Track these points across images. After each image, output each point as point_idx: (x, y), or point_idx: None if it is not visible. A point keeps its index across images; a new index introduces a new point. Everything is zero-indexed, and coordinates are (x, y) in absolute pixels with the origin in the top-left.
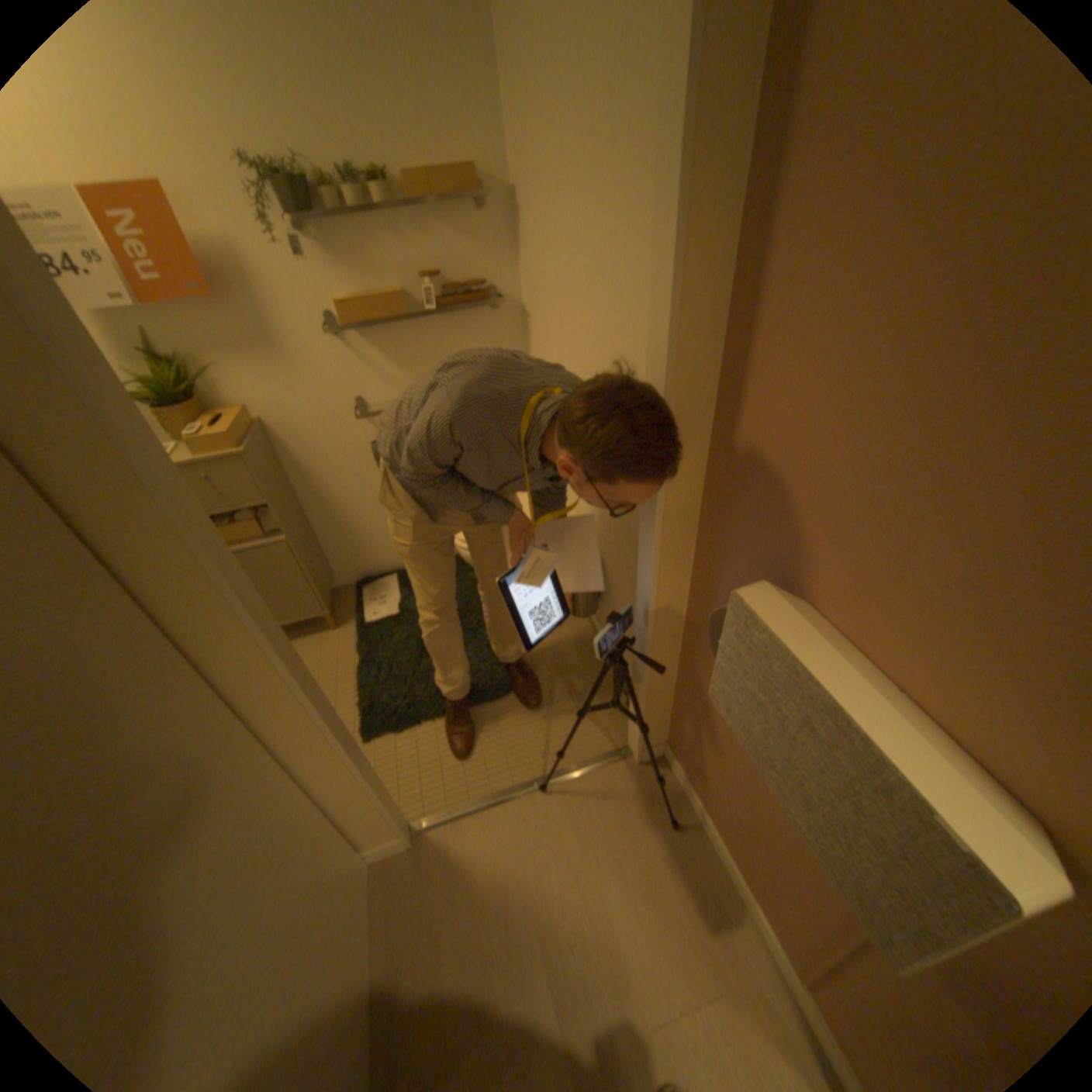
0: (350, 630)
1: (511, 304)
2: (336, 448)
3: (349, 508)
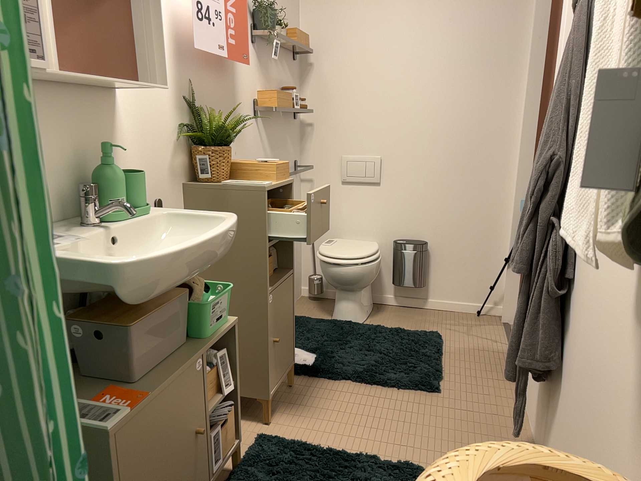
0: (305, 377)
1: (299, 123)
2: None
3: None
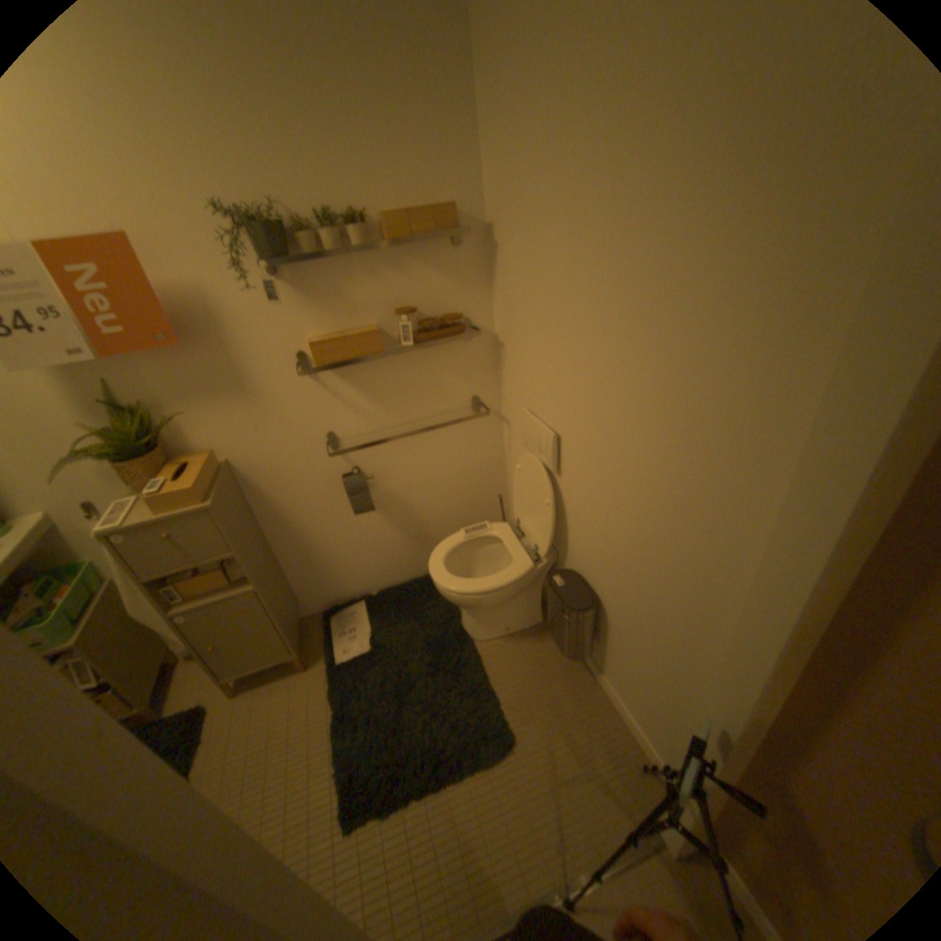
0: (319, 672)
1: (483, 333)
2: (305, 482)
3: (316, 539)
